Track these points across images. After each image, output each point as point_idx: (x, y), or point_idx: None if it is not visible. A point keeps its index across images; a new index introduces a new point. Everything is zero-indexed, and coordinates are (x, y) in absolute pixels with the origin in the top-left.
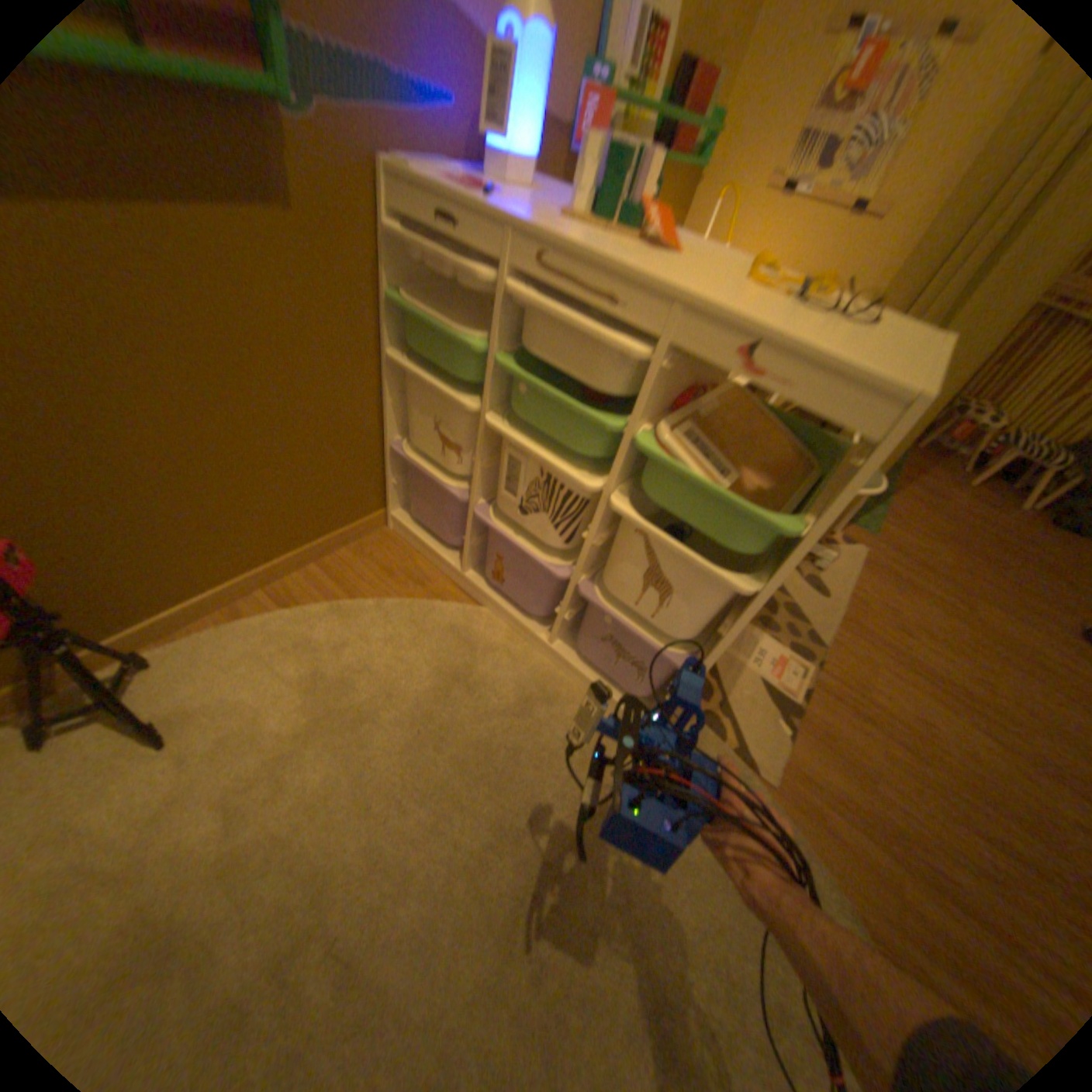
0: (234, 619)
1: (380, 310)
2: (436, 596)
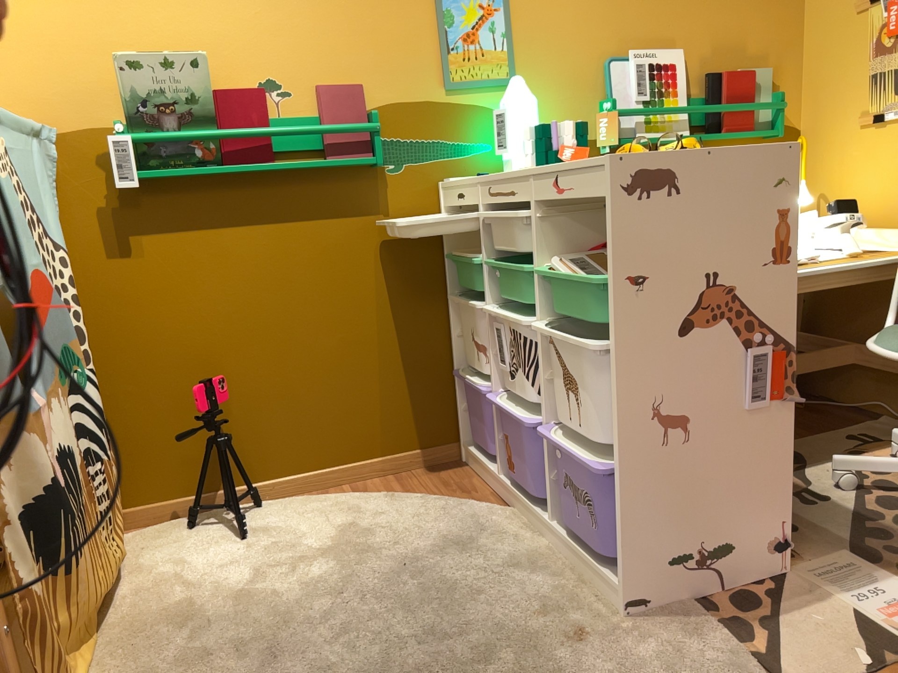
0: (319, 494)
1: (445, 269)
2: (472, 501)
